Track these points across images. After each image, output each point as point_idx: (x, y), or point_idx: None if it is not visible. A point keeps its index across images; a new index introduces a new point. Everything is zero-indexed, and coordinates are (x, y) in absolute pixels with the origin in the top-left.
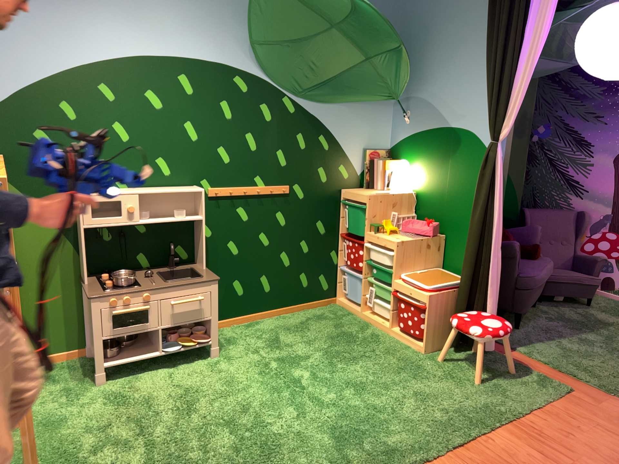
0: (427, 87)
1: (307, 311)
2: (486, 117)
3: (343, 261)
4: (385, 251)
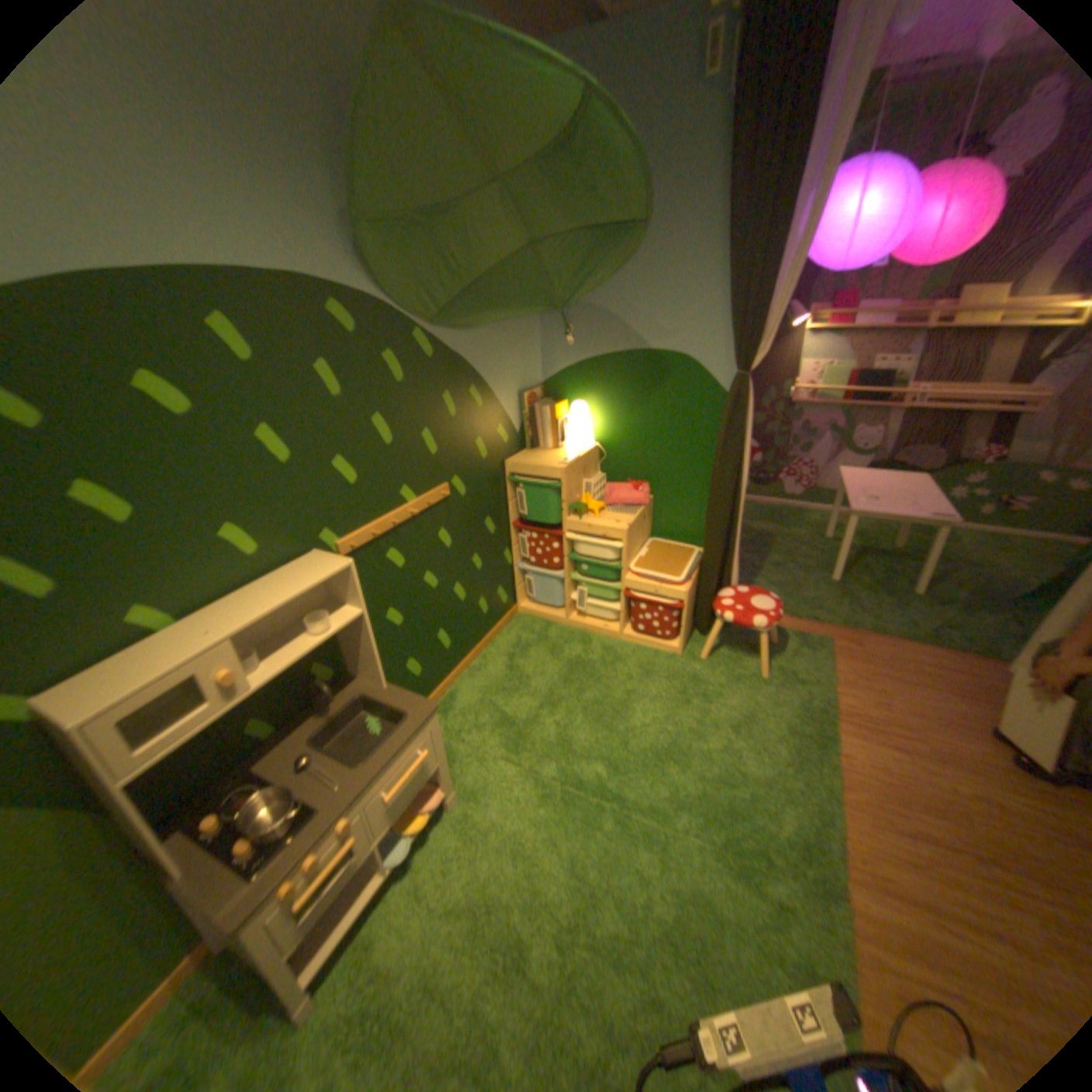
0: (608, 283)
1: (498, 643)
2: (720, 330)
3: (525, 561)
4: (604, 543)
